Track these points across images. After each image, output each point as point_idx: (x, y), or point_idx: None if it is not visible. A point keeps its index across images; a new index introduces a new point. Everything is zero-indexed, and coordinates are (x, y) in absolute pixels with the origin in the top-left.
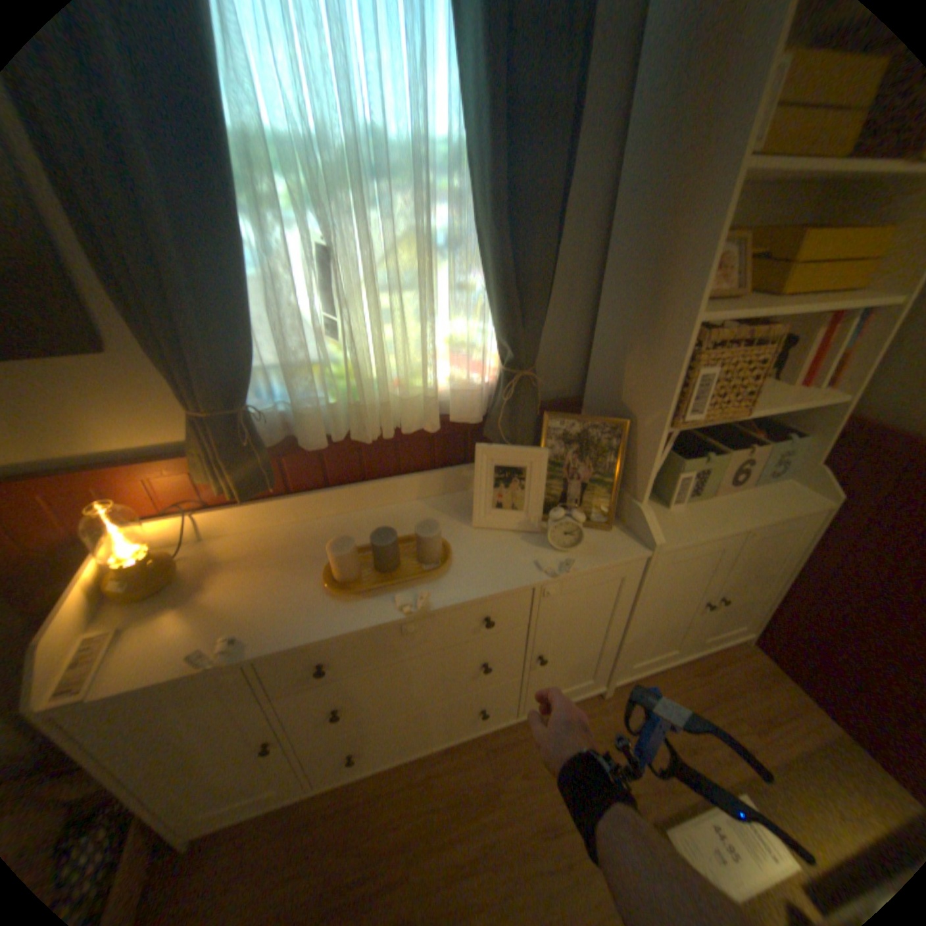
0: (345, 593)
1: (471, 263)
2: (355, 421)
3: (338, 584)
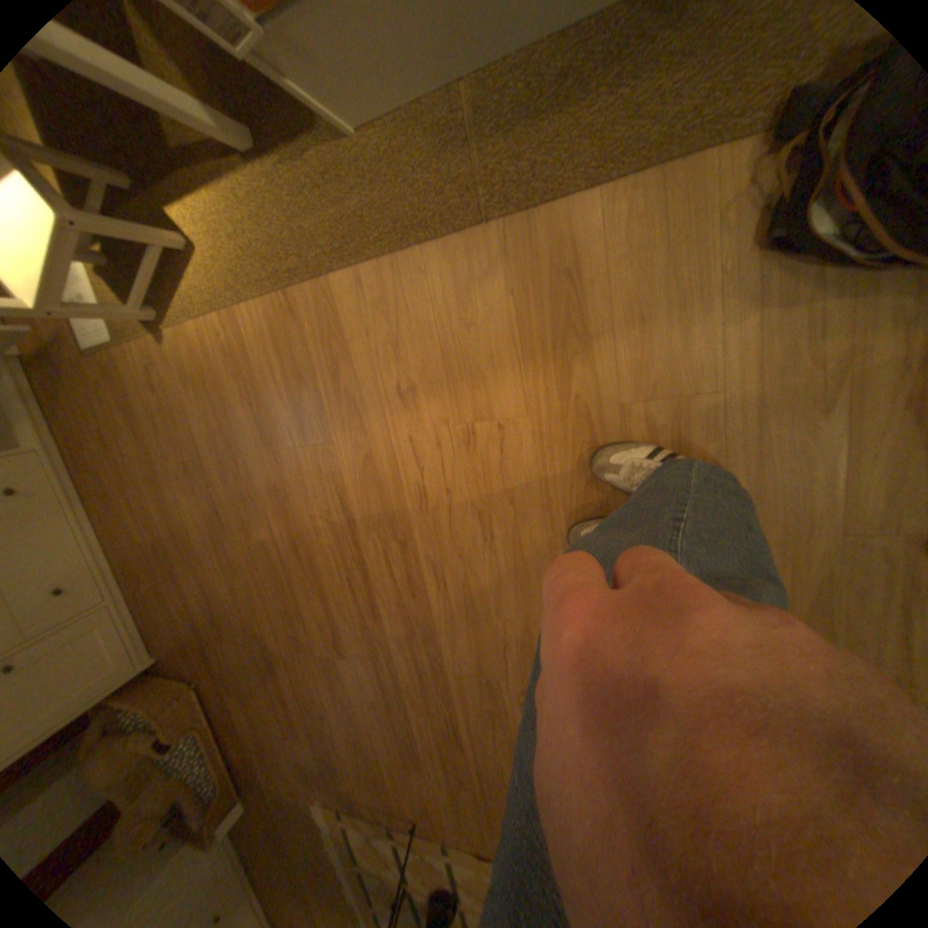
0: None
1: None
2: None
3: None
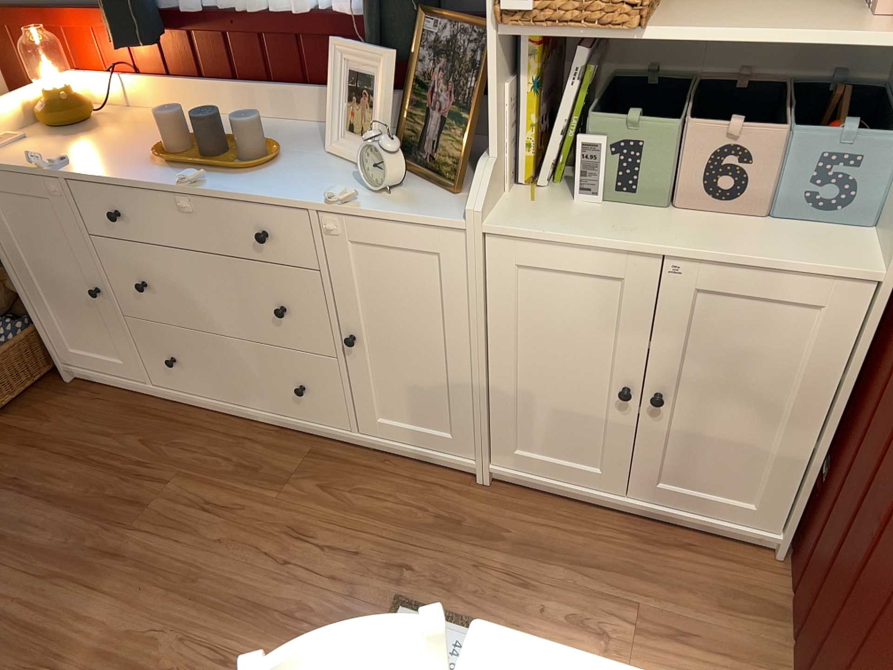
0: (161, 160)
1: None
2: None
3: (165, 154)
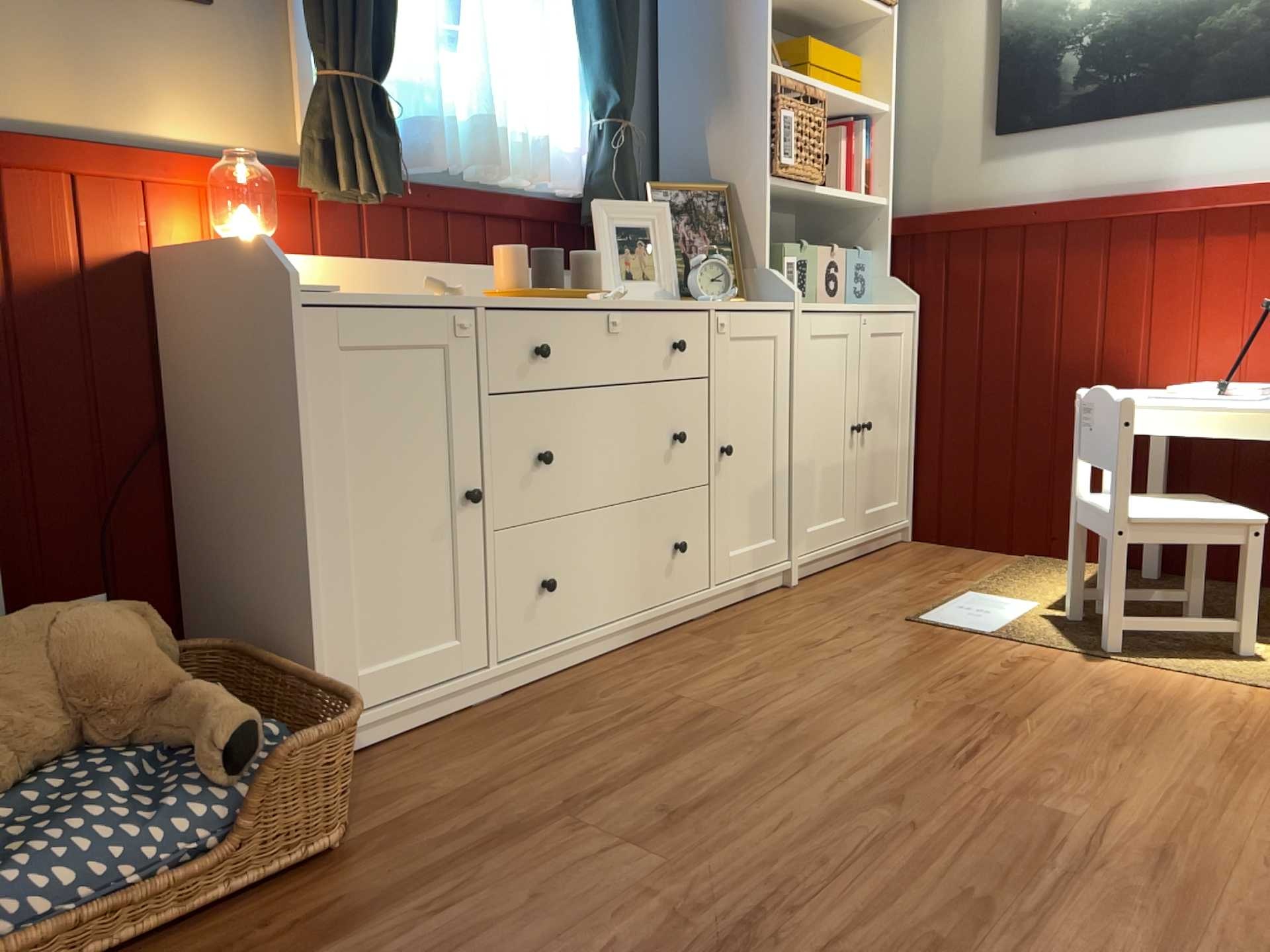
0: (532, 289)
1: (563, 16)
2: (463, 159)
3: (516, 289)
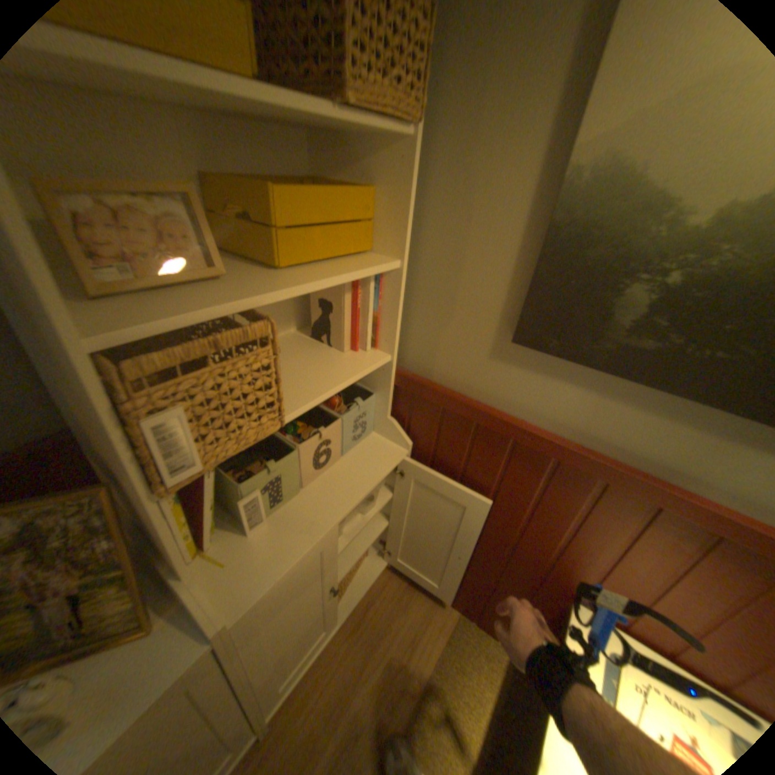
0: None
1: None
2: None
3: None
